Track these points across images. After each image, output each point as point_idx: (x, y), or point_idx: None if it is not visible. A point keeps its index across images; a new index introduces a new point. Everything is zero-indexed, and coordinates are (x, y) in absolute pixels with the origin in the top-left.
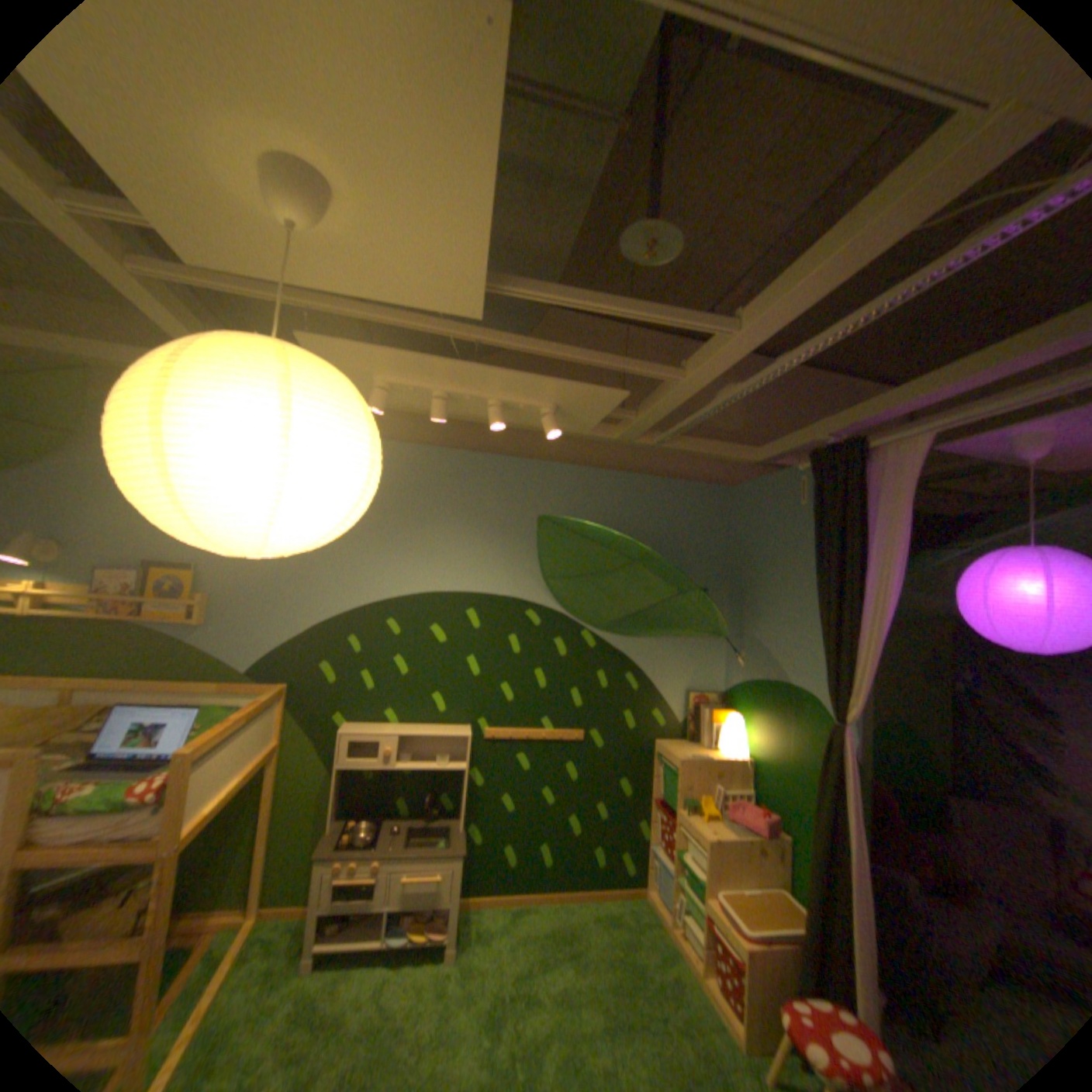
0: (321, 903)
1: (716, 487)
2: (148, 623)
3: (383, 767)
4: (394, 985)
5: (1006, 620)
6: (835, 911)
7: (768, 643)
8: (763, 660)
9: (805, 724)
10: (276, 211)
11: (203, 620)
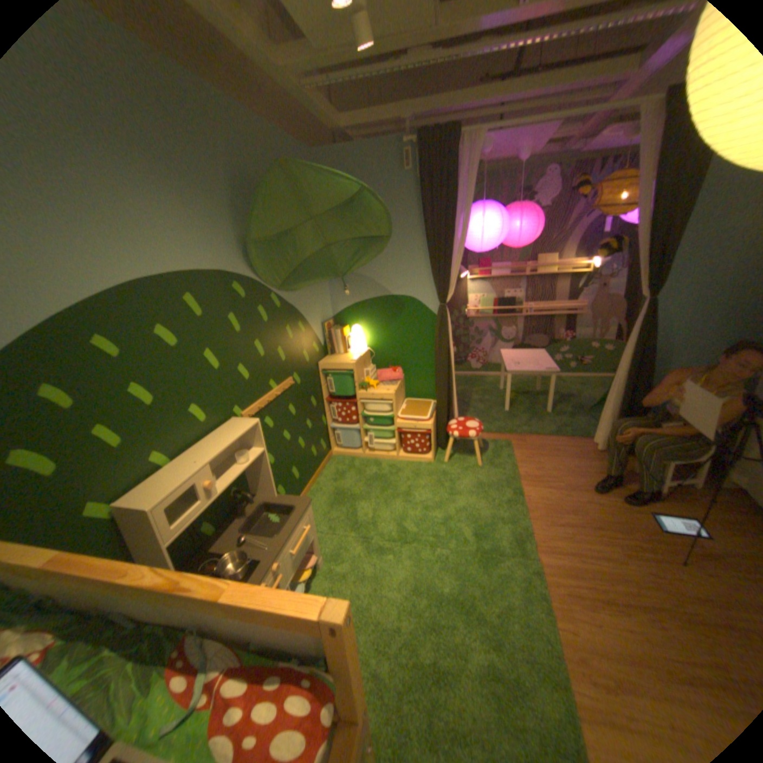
0: None
1: (304, 149)
2: None
3: (207, 500)
4: None
5: (487, 238)
6: (447, 386)
7: (370, 274)
8: (367, 287)
9: (405, 315)
10: None
11: None
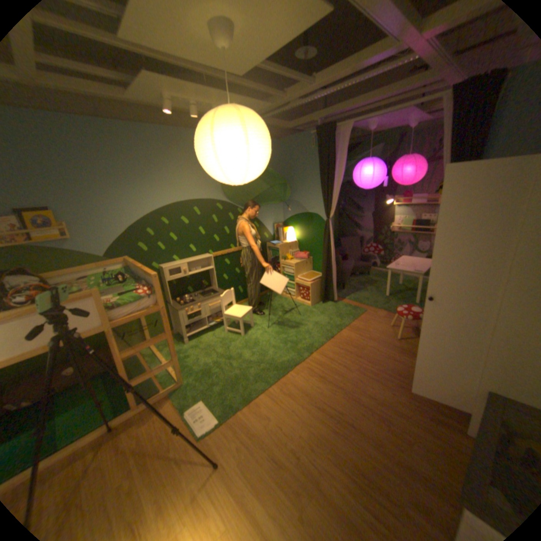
0: (184, 322)
1: (273, 141)
2: (40, 243)
3: (184, 275)
4: (216, 334)
5: (365, 181)
6: (328, 267)
7: (299, 201)
8: (298, 207)
9: (314, 223)
10: (221, 44)
11: (68, 235)
